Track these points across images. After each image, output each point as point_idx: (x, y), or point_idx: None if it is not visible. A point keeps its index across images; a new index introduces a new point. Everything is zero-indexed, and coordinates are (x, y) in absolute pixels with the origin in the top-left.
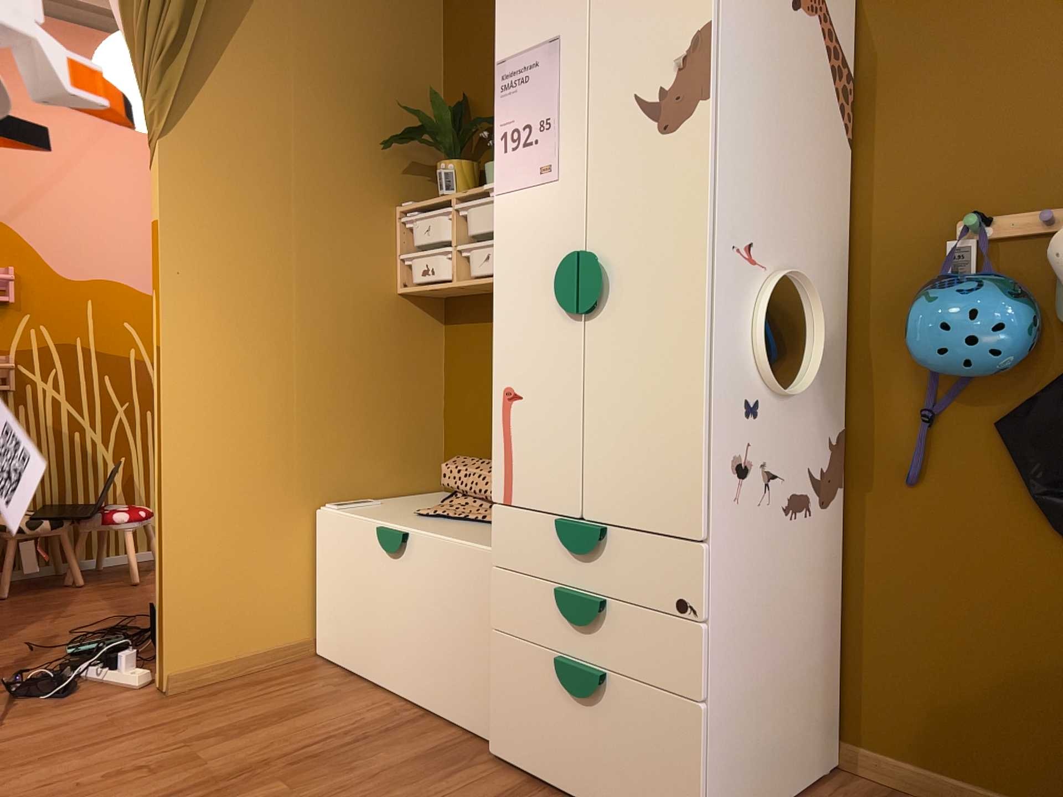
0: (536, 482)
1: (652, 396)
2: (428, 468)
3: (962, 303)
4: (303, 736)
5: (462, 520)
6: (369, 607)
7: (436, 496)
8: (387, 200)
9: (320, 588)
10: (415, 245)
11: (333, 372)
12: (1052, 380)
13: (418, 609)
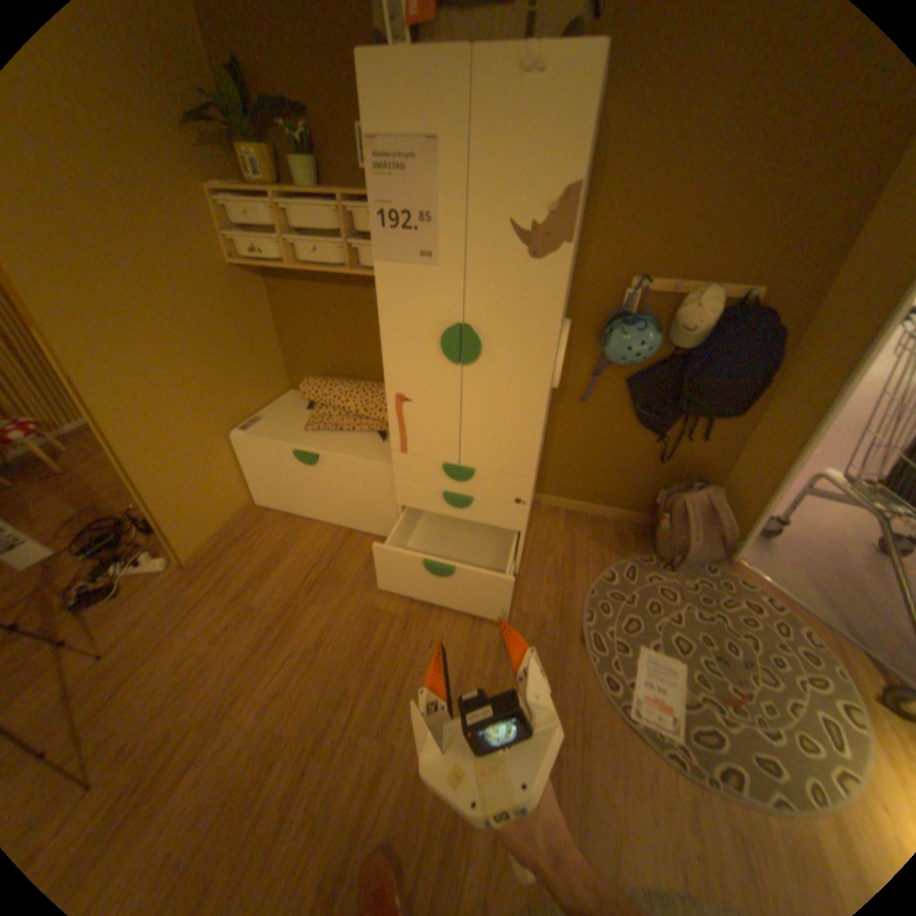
0: (424, 446)
1: (507, 415)
2: (279, 379)
3: (638, 338)
4: (298, 570)
5: (339, 431)
6: (294, 487)
7: (292, 398)
8: (192, 179)
9: (248, 476)
10: (227, 219)
11: (204, 343)
12: (655, 363)
13: (335, 489)
